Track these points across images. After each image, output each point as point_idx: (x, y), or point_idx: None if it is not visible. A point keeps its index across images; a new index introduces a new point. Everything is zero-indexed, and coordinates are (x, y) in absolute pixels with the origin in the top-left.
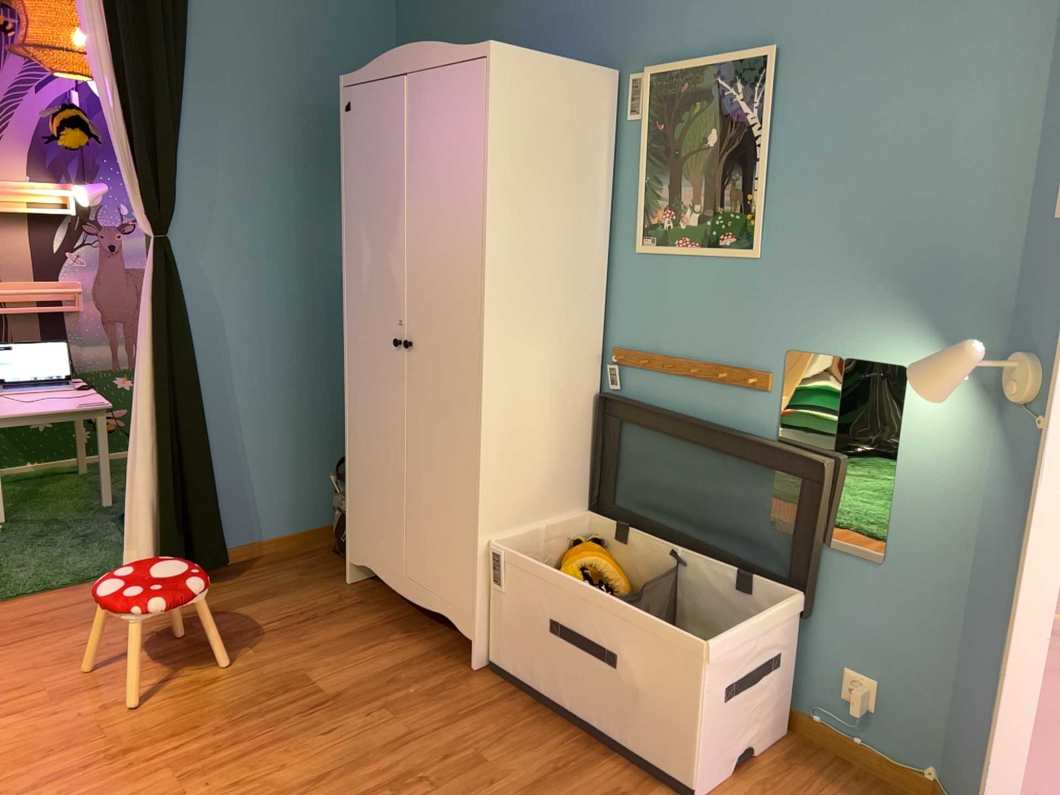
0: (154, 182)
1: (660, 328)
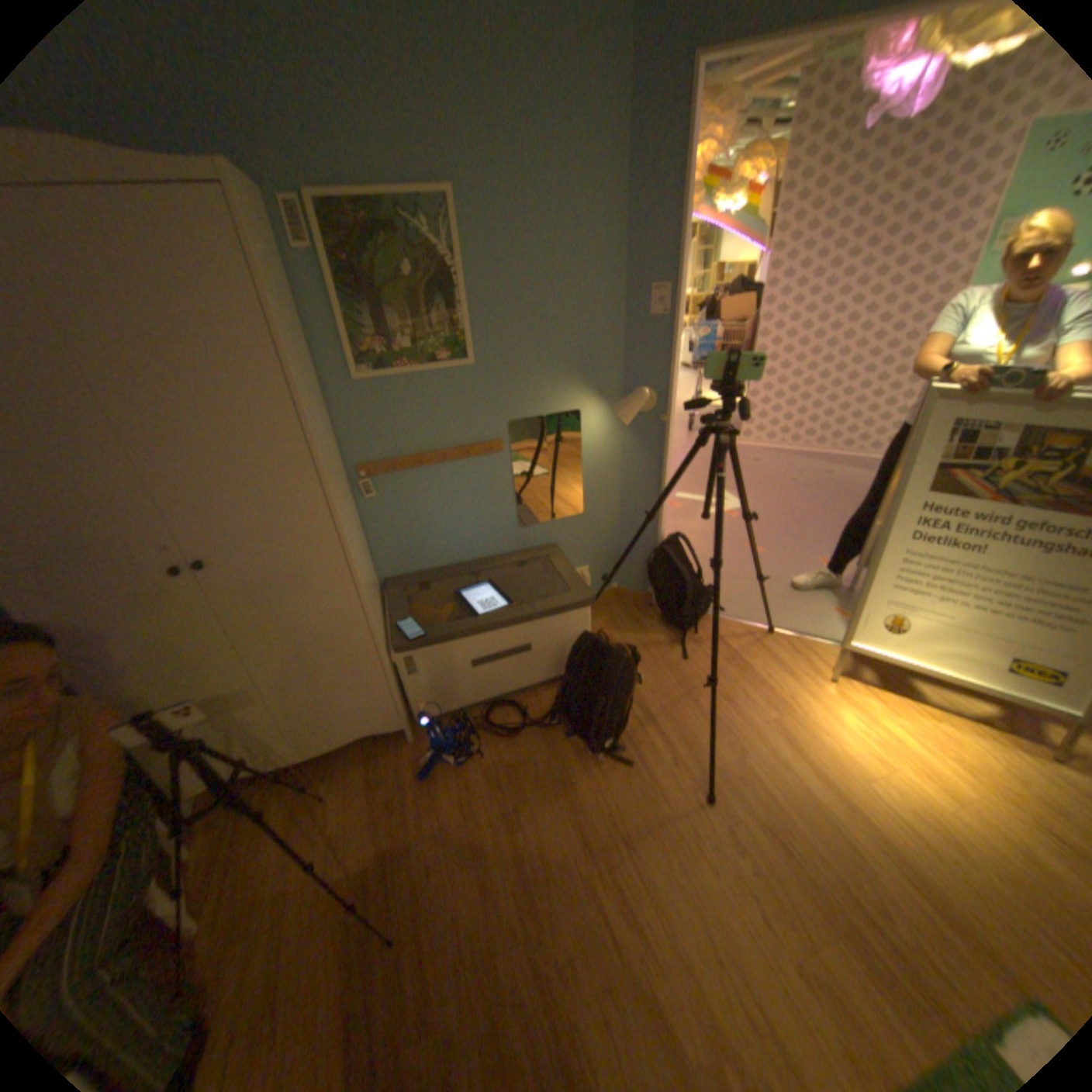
0: None
1: (399, 438)
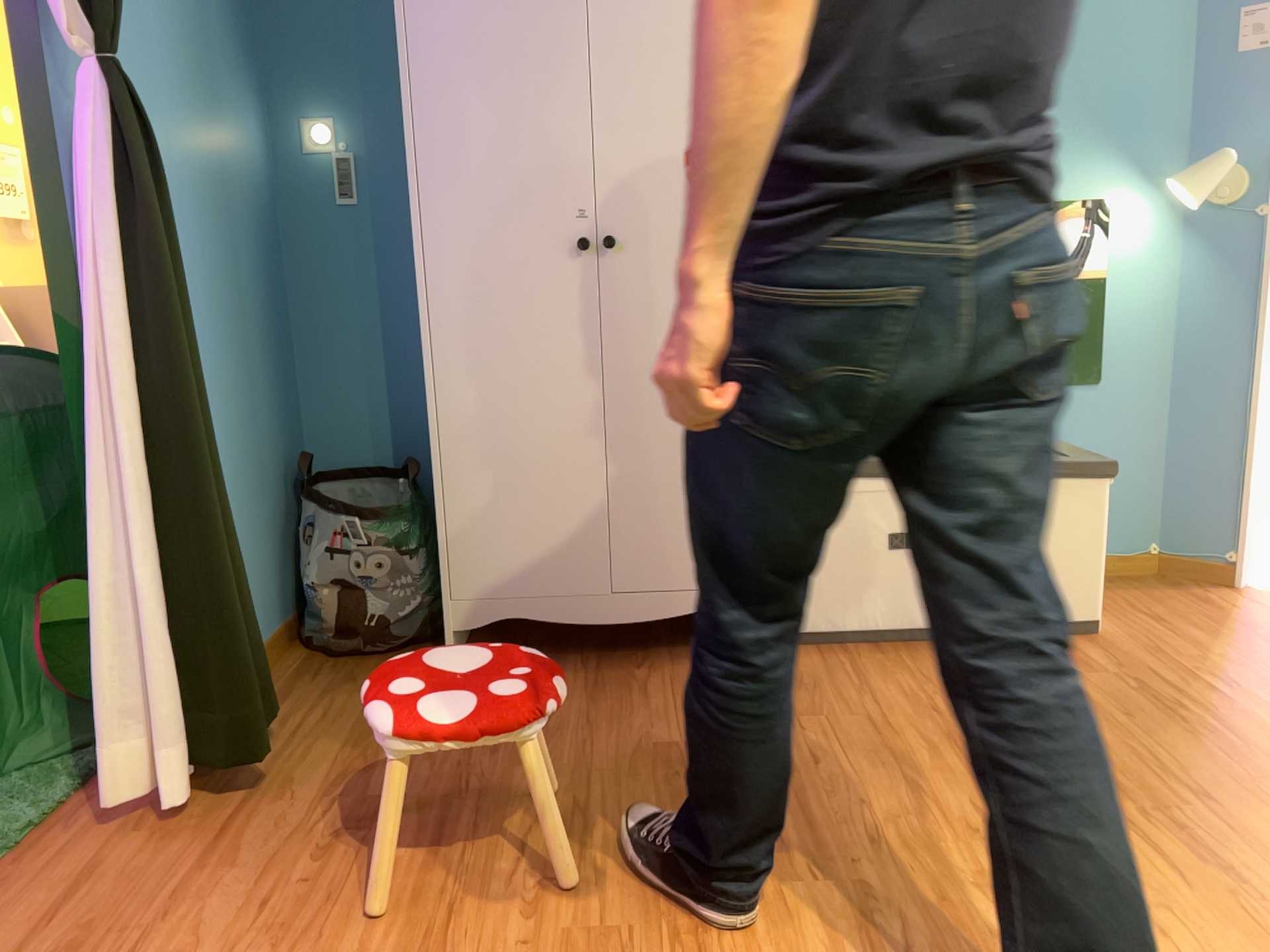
0: None
1: None
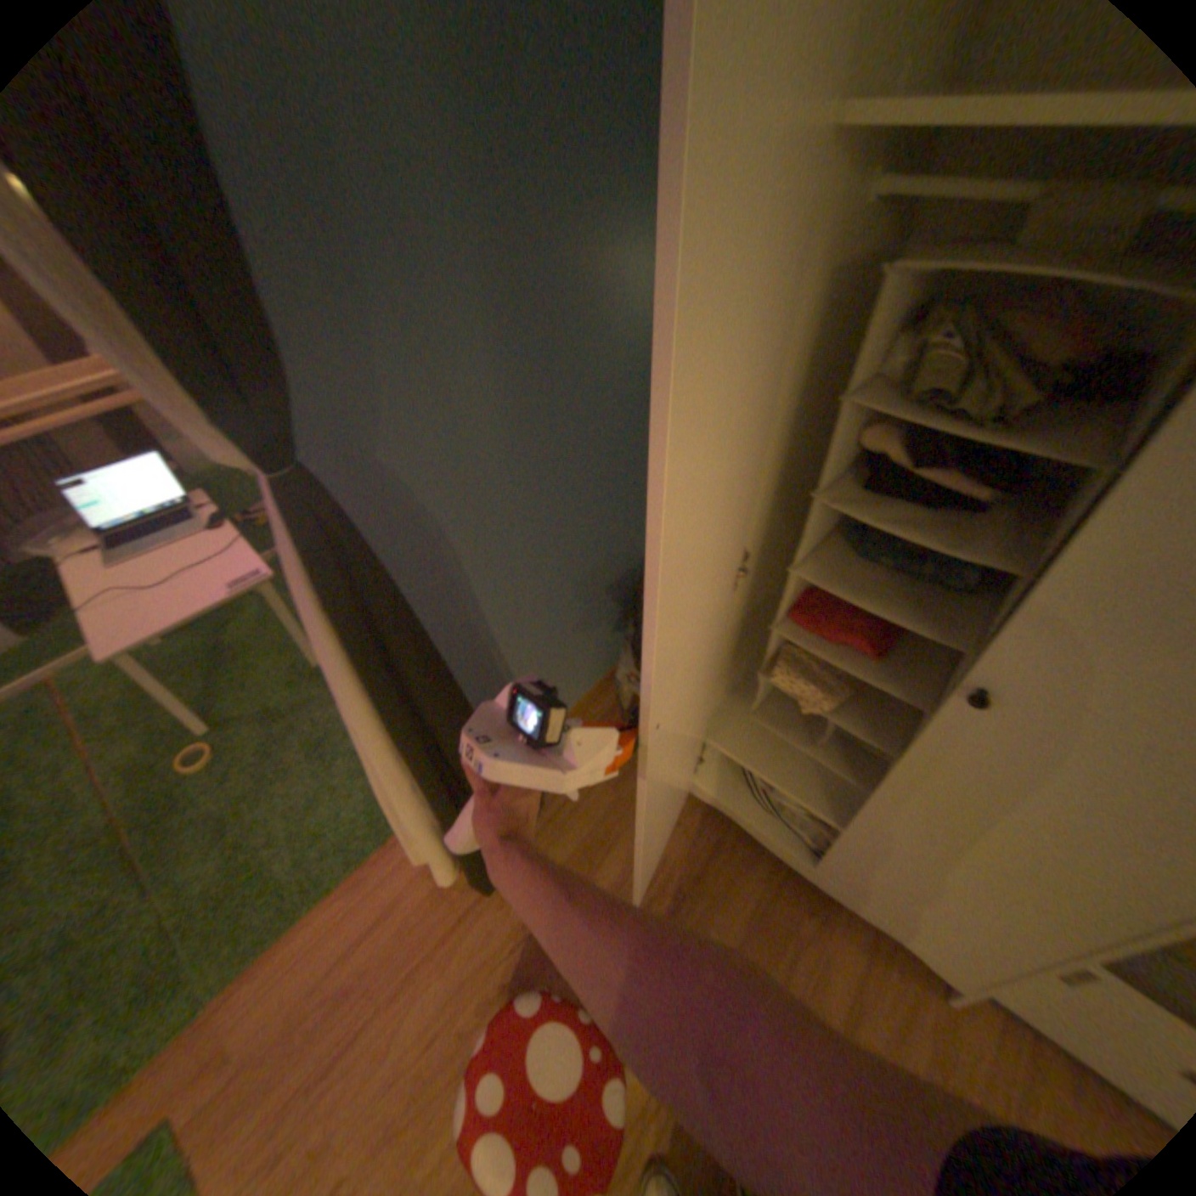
0: (189, 319)
1: None
